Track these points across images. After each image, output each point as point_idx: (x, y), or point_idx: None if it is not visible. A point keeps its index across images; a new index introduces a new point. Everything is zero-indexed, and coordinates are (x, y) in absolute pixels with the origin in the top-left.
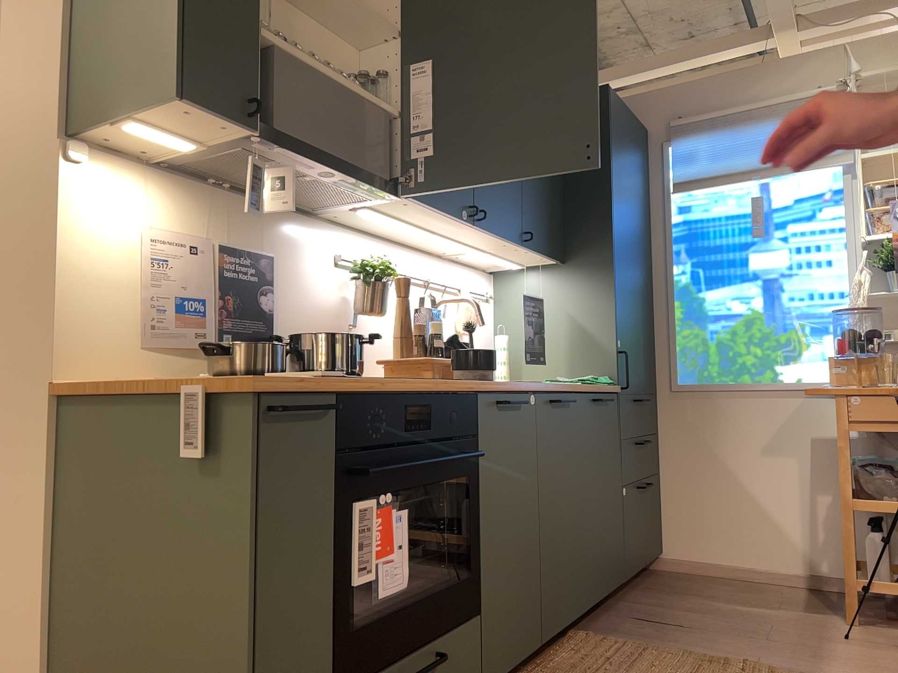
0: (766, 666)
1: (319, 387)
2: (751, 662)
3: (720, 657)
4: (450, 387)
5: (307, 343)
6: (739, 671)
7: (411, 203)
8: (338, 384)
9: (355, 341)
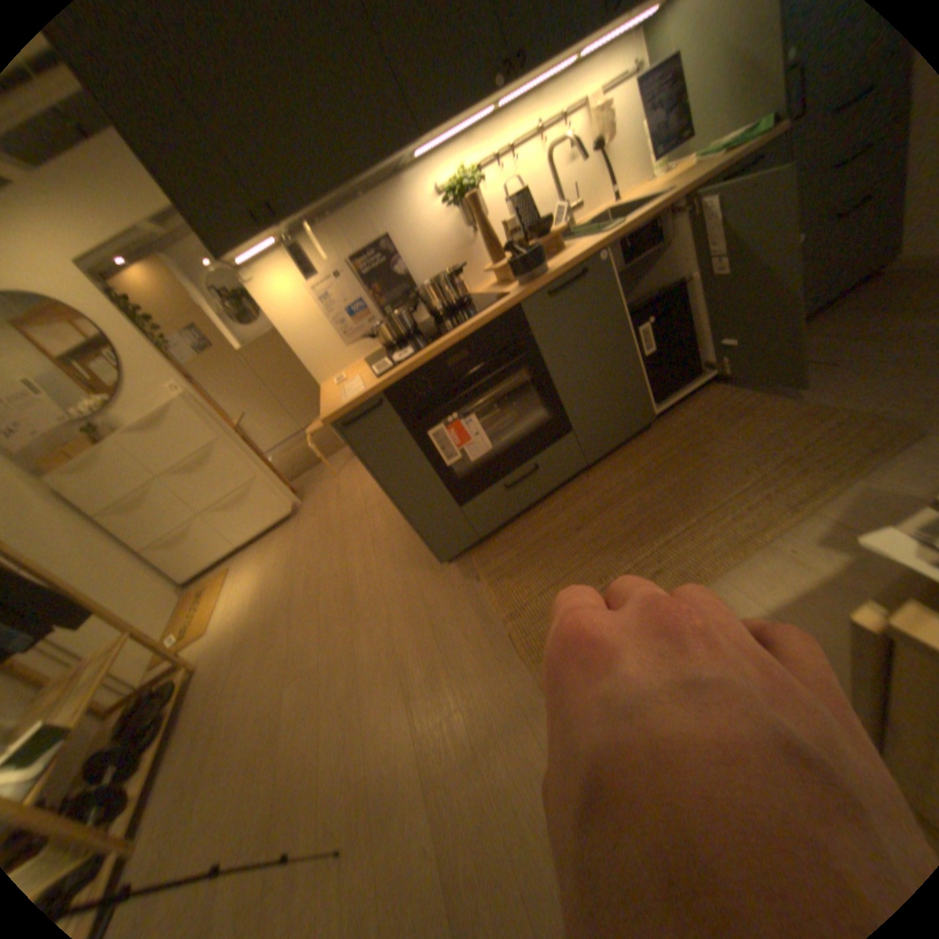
0: (871, 418)
1: (364, 396)
2: (858, 413)
3: (834, 405)
4: (484, 317)
5: (422, 292)
6: (831, 425)
7: (434, 128)
8: (376, 387)
9: (447, 278)
